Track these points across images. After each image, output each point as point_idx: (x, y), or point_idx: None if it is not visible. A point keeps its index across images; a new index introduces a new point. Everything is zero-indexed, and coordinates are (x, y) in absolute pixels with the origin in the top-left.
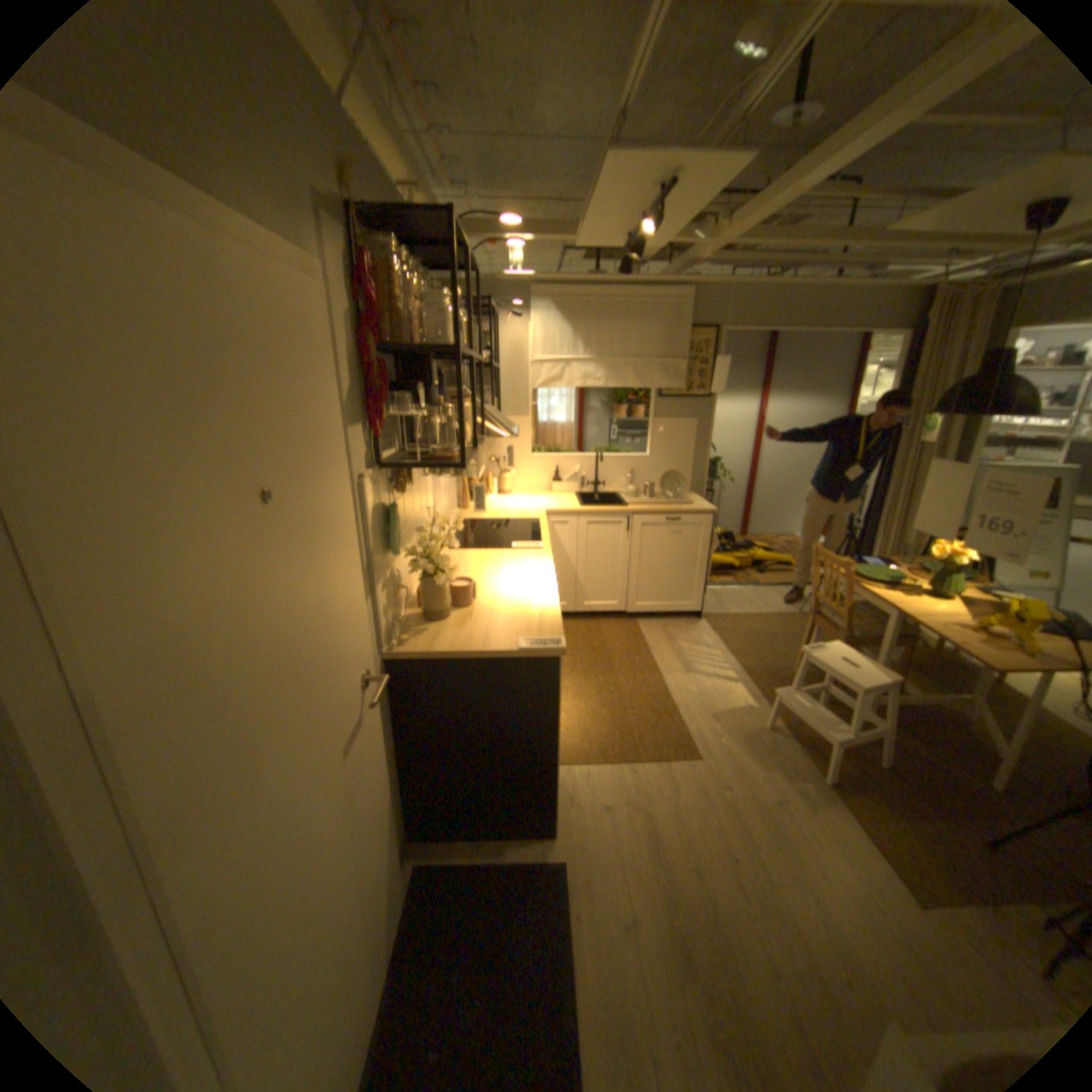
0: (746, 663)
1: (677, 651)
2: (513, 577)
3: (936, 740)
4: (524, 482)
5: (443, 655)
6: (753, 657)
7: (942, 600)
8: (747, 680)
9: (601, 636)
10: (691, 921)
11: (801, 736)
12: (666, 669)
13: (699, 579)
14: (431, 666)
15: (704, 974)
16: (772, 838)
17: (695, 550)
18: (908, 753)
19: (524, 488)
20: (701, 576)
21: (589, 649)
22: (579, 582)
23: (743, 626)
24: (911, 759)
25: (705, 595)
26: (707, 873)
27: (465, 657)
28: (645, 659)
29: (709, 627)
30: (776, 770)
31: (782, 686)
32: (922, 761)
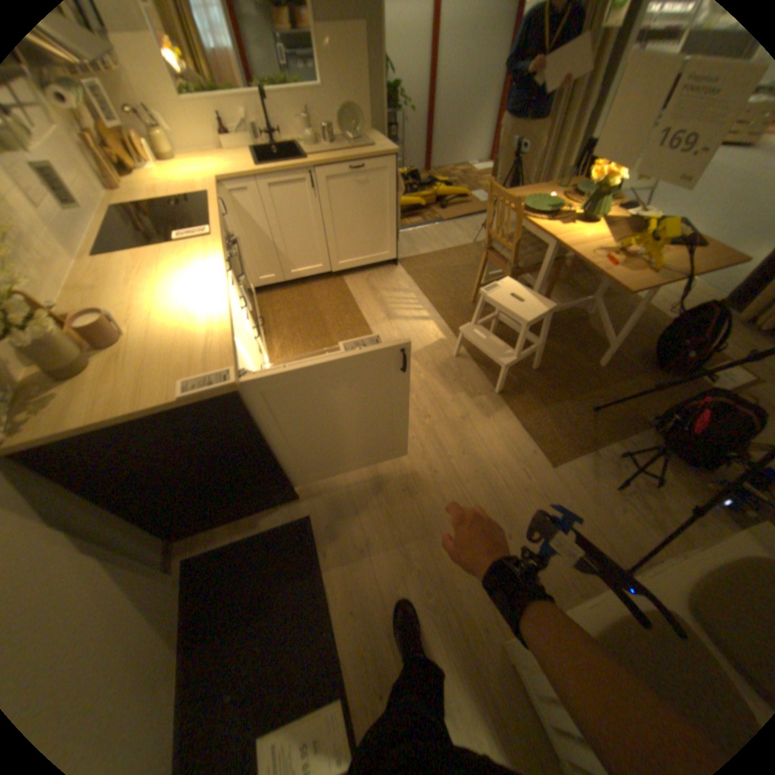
0: (435, 301)
1: (380, 301)
2: (174, 285)
3: (567, 336)
4: (186, 140)
5: (83, 430)
6: (440, 293)
7: (591, 224)
8: (436, 316)
9: (313, 301)
10: (406, 528)
11: (477, 357)
12: (372, 321)
13: (391, 228)
14: (79, 440)
15: (418, 563)
16: (459, 446)
17: (384, 197)
18: (549, 352)
19: (189, 147)
20: (393, 224)
21: (304, 316)
22: (280, 253)
23: (431, 265)
24: (550, 356)
25: (399, 239)
26: (416, 488)
27: (114, 423)
28: (354, 315)
29: (404, 271)
30: (460, 391)
31: (462, 316)
32: (557, 355)
